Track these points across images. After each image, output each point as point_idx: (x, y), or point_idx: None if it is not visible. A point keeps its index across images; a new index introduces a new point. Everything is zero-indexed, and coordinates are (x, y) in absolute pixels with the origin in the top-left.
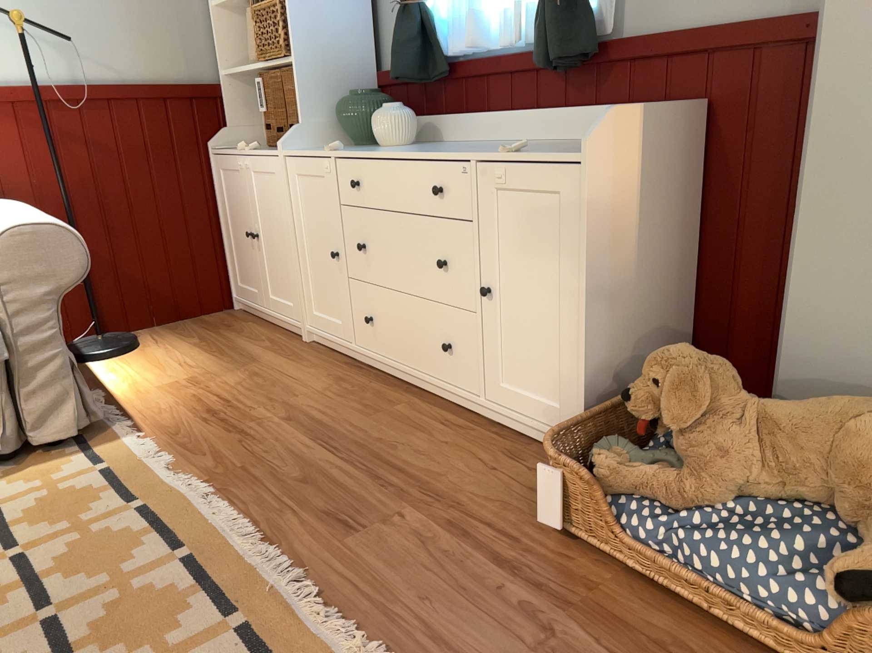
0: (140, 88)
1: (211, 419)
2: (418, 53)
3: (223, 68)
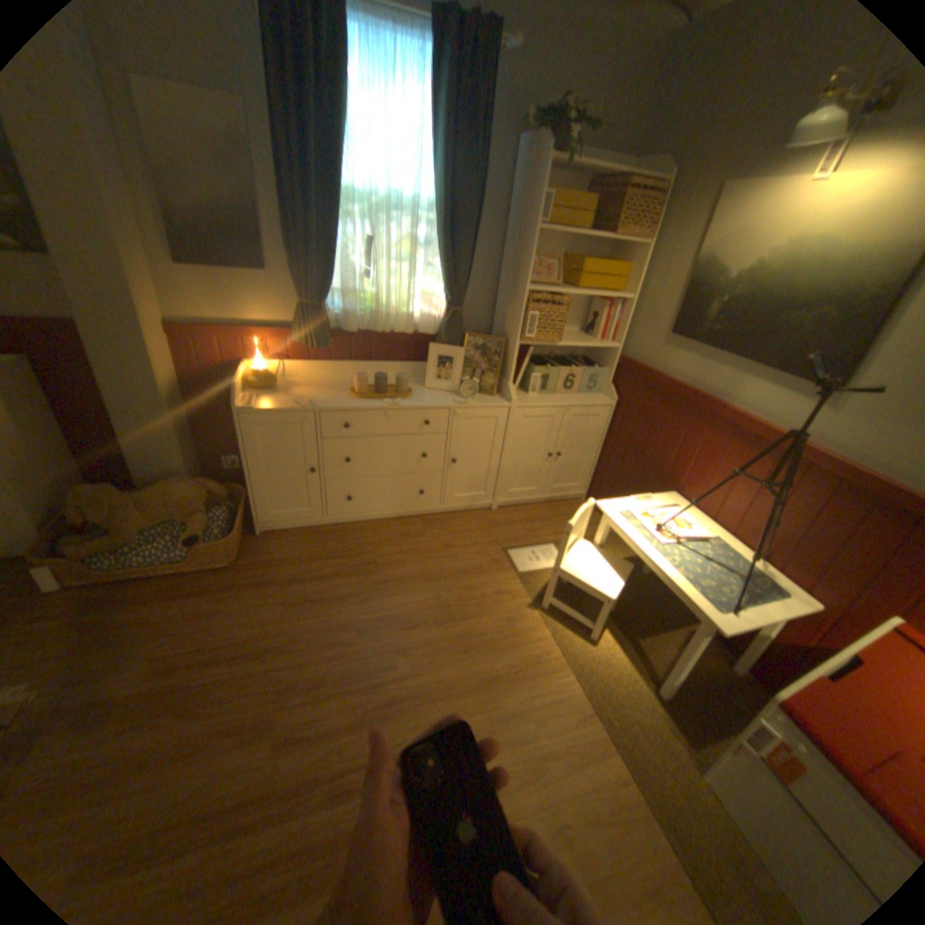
0: None
1: None
2: None
3: None
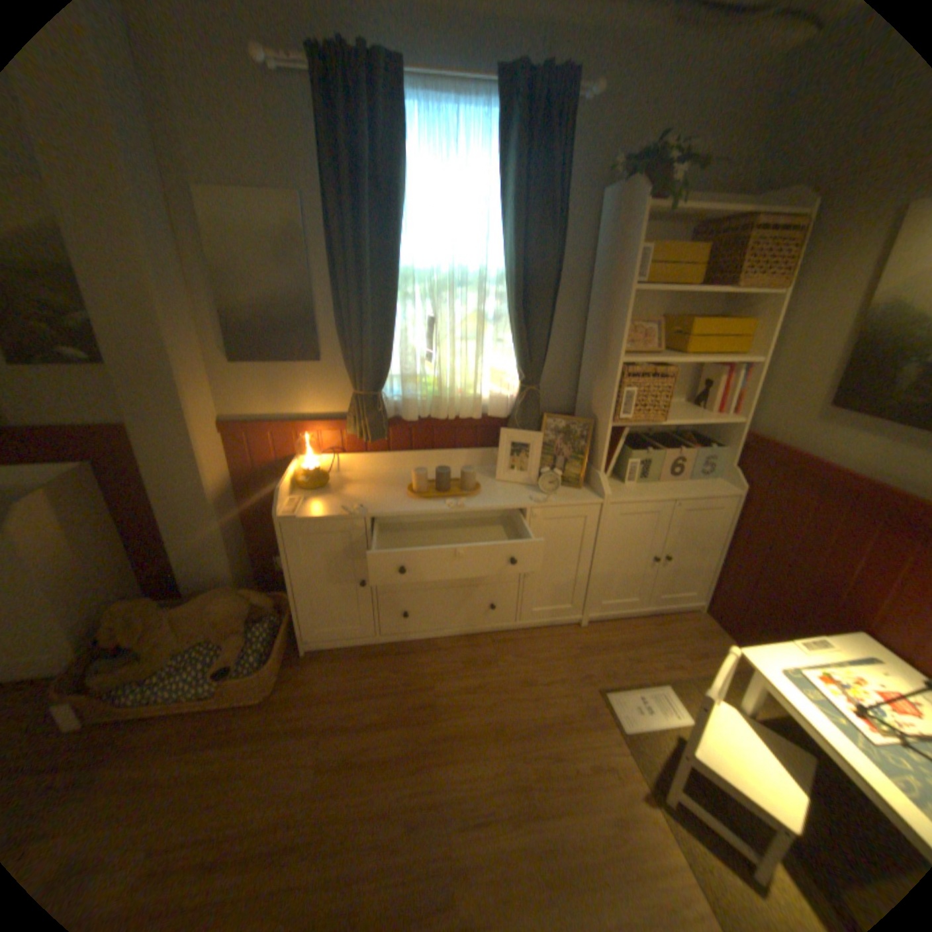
0: None
1: None
2: None
3: None
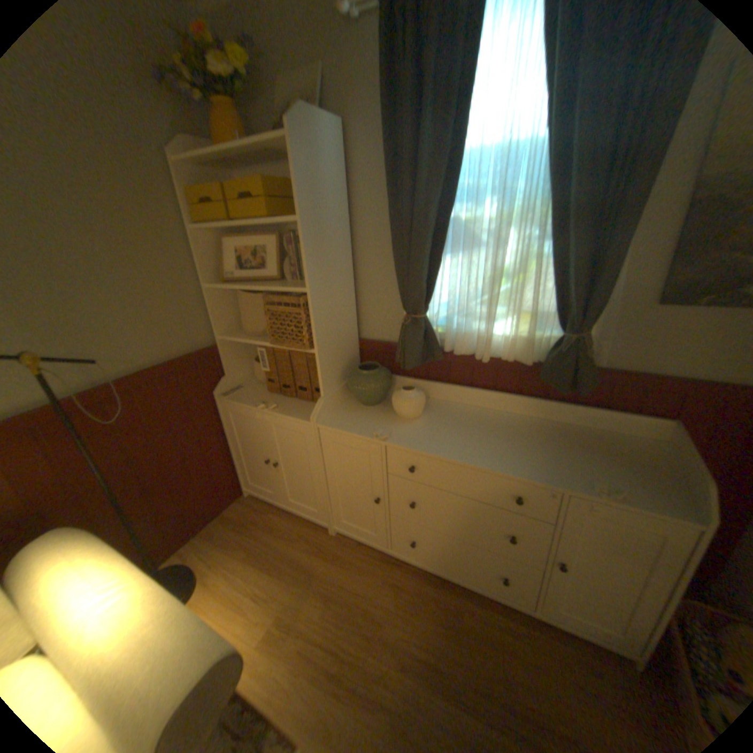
0: (154, 367)
1: (341, 692)
2: (424, 348)
3: (218, 331)
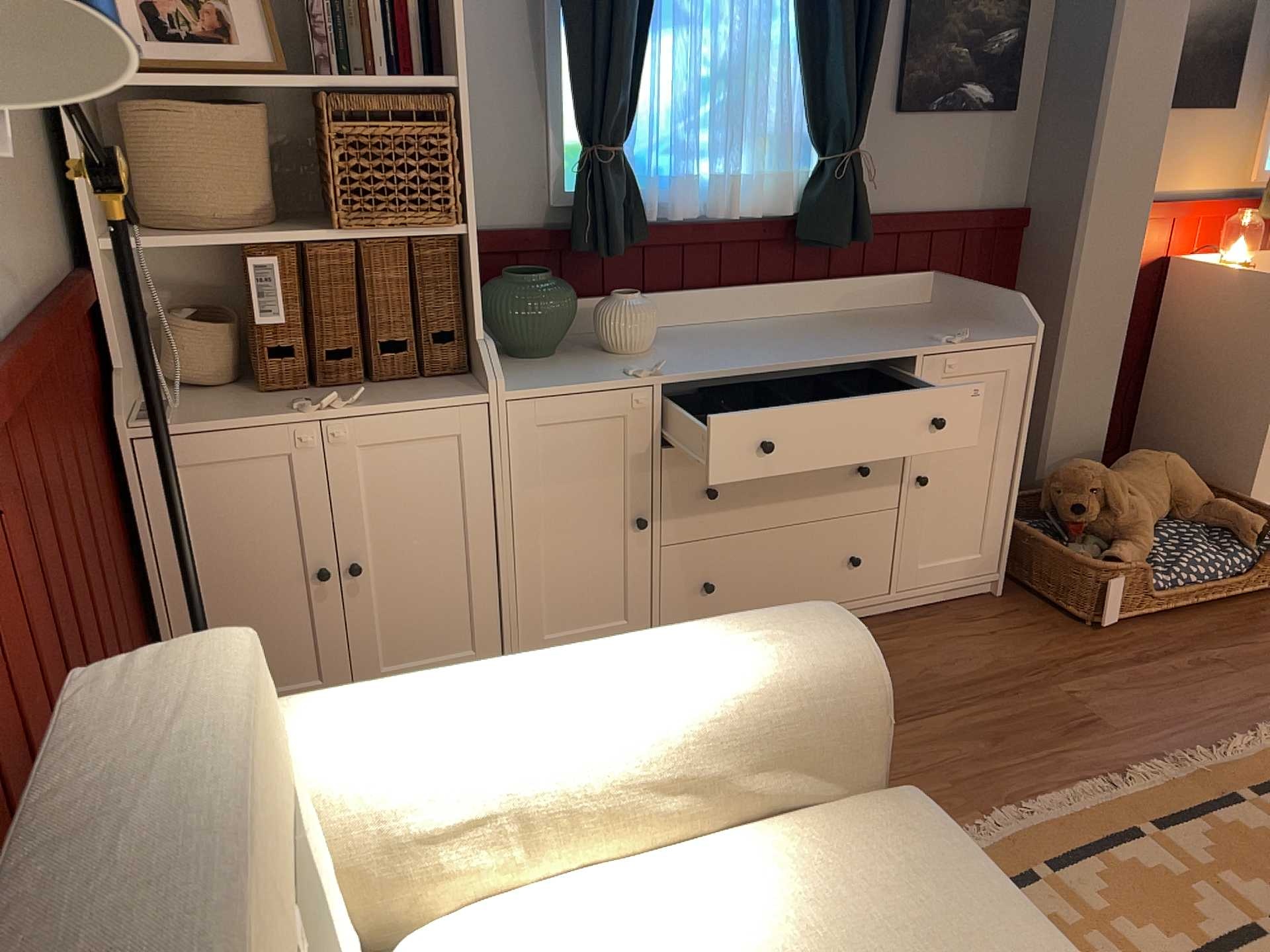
0: (53, 311)
1: None
2: (625, 216)
3: (95, 231)
